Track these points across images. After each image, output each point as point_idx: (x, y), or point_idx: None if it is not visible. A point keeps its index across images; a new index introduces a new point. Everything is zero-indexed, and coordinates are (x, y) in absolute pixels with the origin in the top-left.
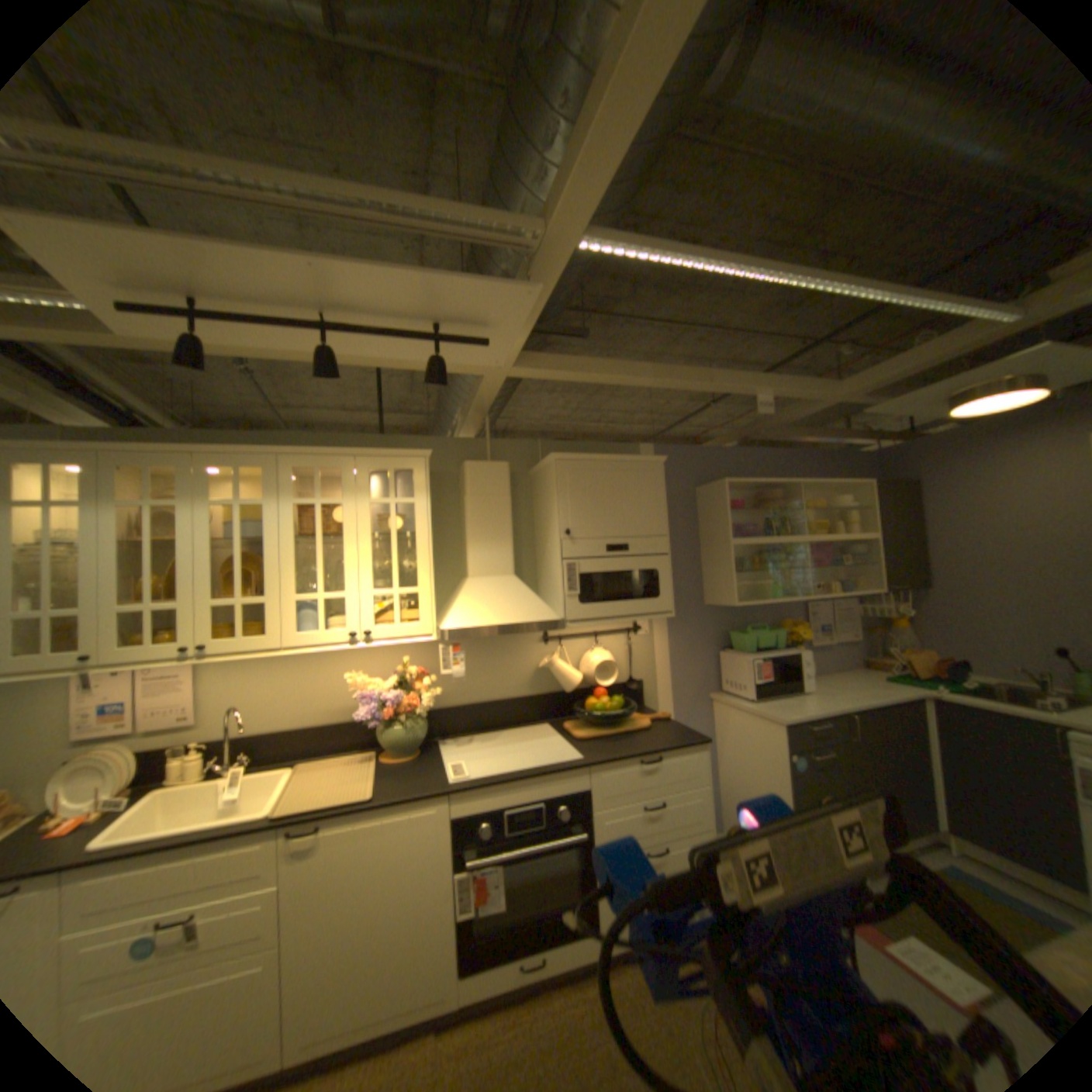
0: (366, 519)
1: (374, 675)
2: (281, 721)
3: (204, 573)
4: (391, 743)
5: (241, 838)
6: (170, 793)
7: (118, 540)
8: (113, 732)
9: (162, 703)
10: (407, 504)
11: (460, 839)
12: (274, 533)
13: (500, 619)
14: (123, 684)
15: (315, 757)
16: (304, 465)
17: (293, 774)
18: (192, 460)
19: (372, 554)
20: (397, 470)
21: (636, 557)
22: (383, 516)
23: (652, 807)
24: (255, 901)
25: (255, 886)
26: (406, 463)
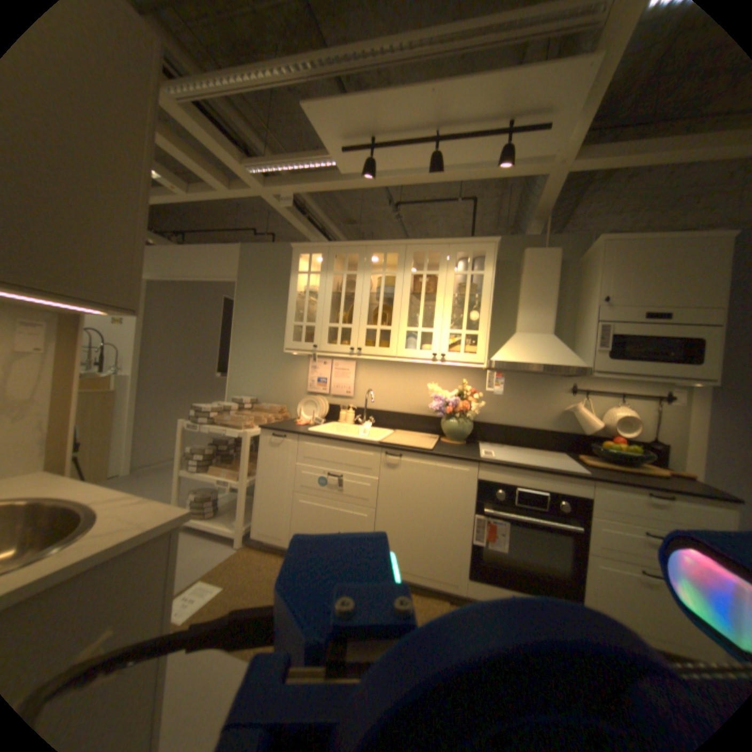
0: (449, 283)
1: (443, 390)
2: (391, 405)
3: (364, 313)
4: (447, 429)
5: (364, 445)
6: (339, 425)
7: (331, 292)
8: (321, 391)
9: (340, 381)
10: (477, 273)
11: (482, 493)
12: (398, 290)
13: (534, 359)
14: (327, 369)
15: (405, 430)
16: (419, 251)
17: (393, 432)
18: (364, 249)
19: (451, 305)
20: (474, 254)
21: (679, 324)
22: (460, 283)
23: (654, 534)
24: (367, 480)
25: (367, 472)
26: (480, 246)
